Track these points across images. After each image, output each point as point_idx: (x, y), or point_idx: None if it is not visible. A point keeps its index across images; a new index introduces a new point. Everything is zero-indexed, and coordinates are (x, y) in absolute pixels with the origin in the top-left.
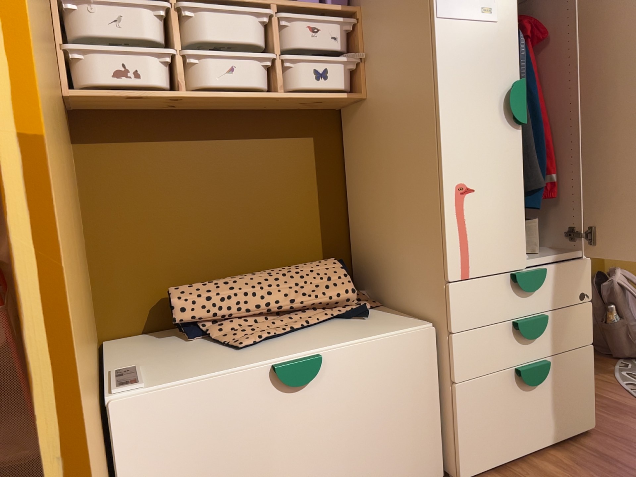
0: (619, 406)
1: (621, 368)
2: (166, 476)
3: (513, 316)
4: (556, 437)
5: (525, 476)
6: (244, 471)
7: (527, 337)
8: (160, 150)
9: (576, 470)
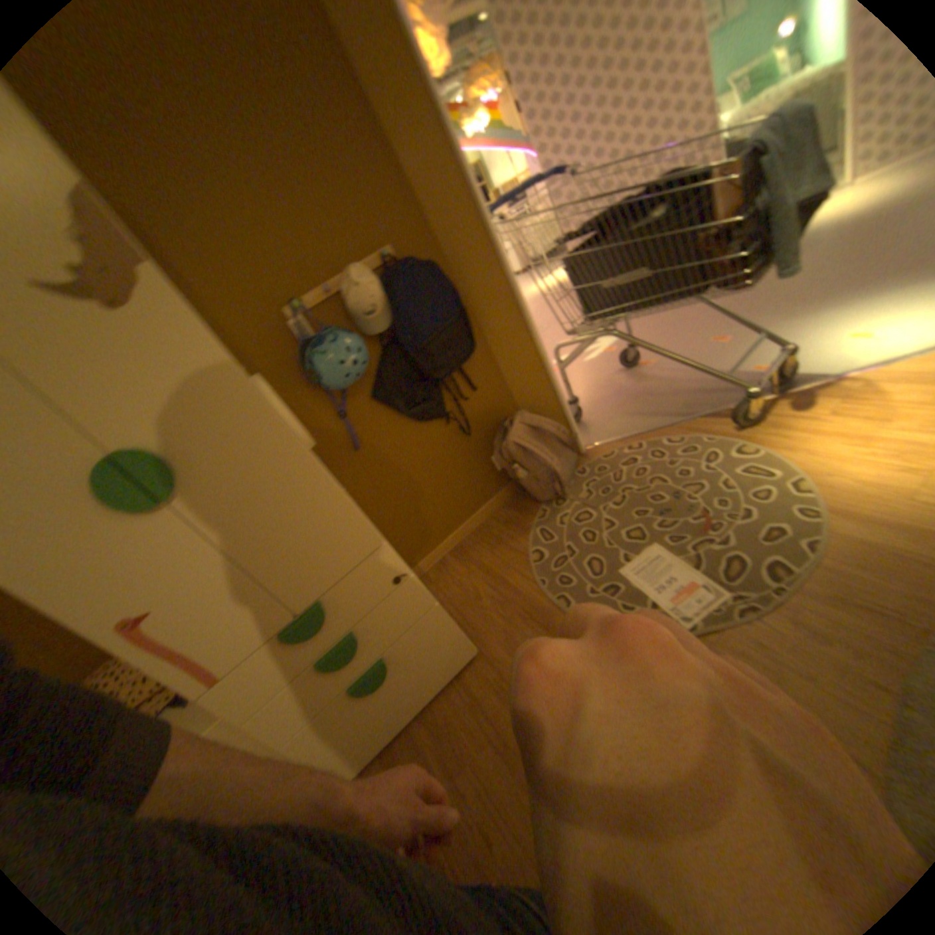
0: (514, 599)
1: (536, 526)
2: None
3: (310, 661)
4: (435, 690)
5: (399, 757)
6: None
7: (337, 668)
8: None
9: (442, 735)
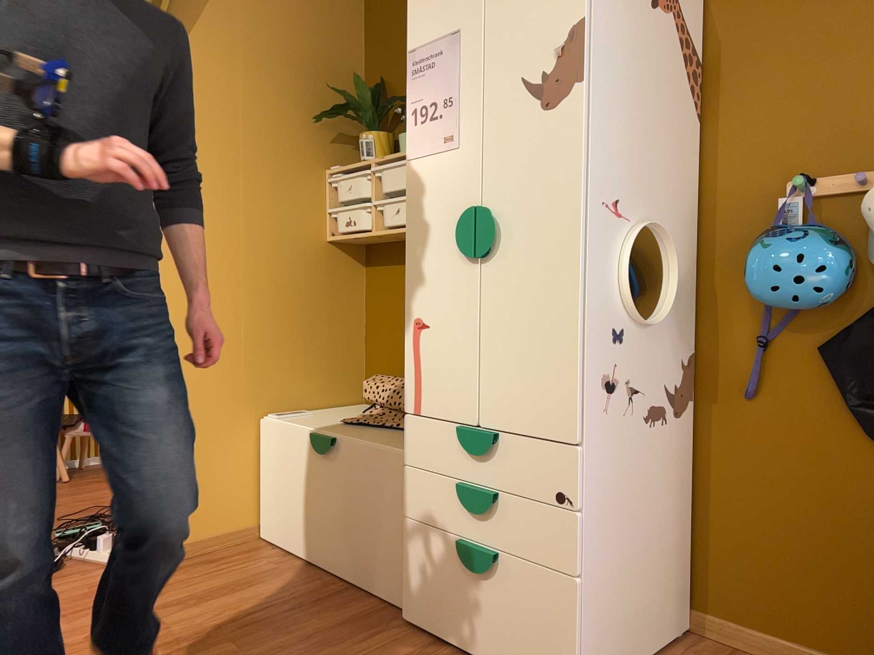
0: None
1: None
2: (272, 473)
3: (459, 476)
4: None
5: None
6: (298, 496)
7: (464, 507)
8: (400, 270)
9: None
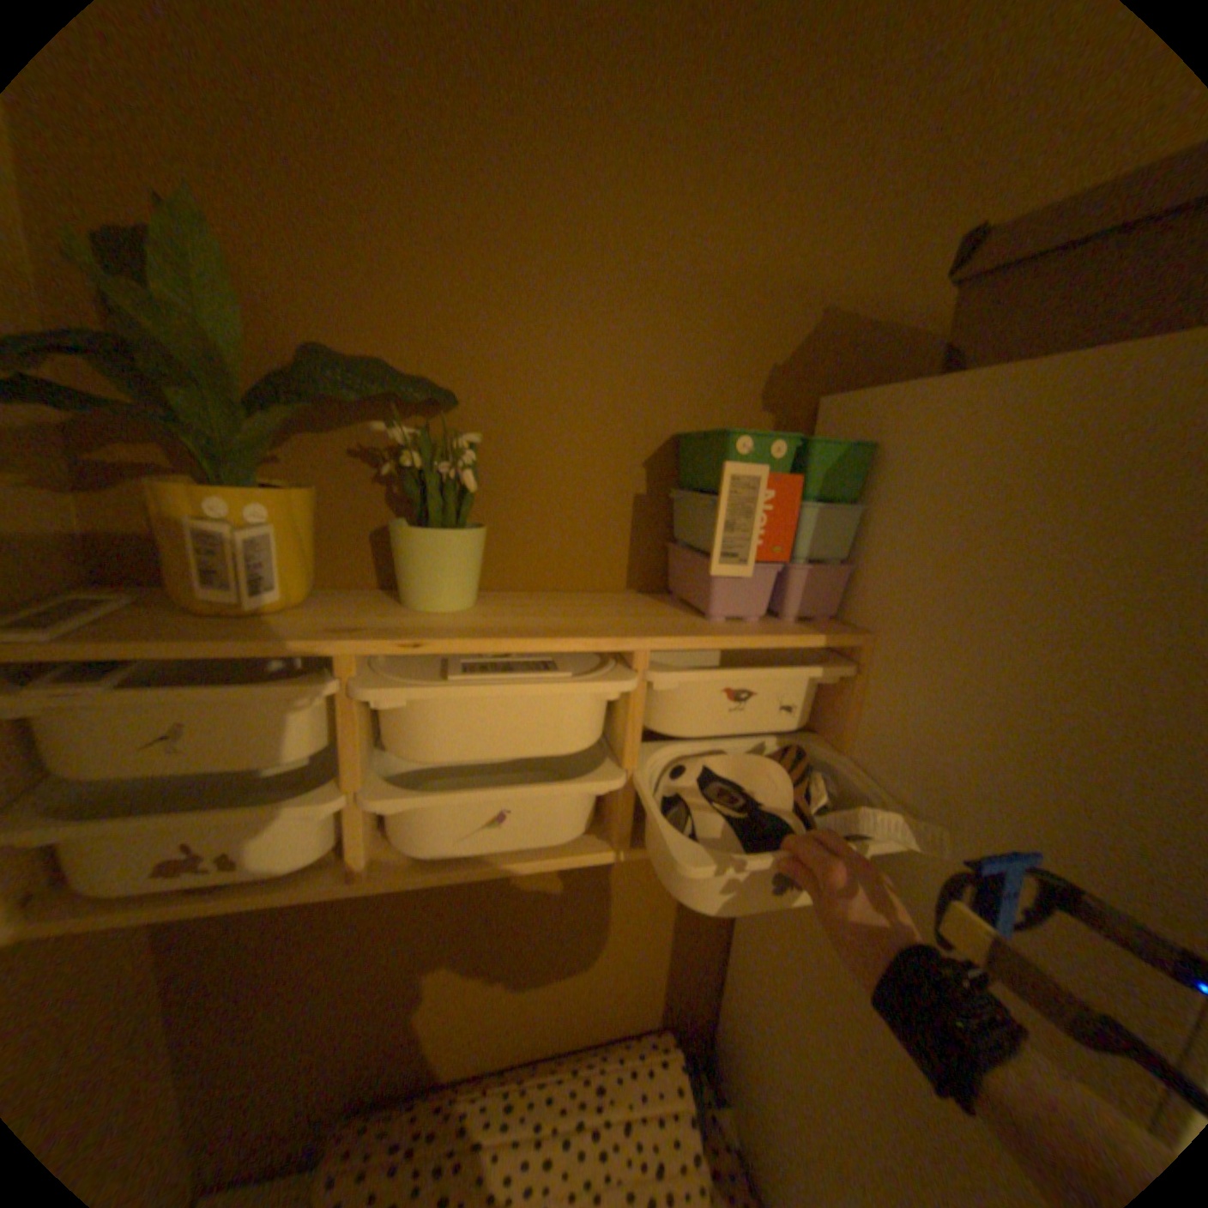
0: None
1: None
2: None
3: None
4: None
5: None
6: None
7: None
8: None
9: None
